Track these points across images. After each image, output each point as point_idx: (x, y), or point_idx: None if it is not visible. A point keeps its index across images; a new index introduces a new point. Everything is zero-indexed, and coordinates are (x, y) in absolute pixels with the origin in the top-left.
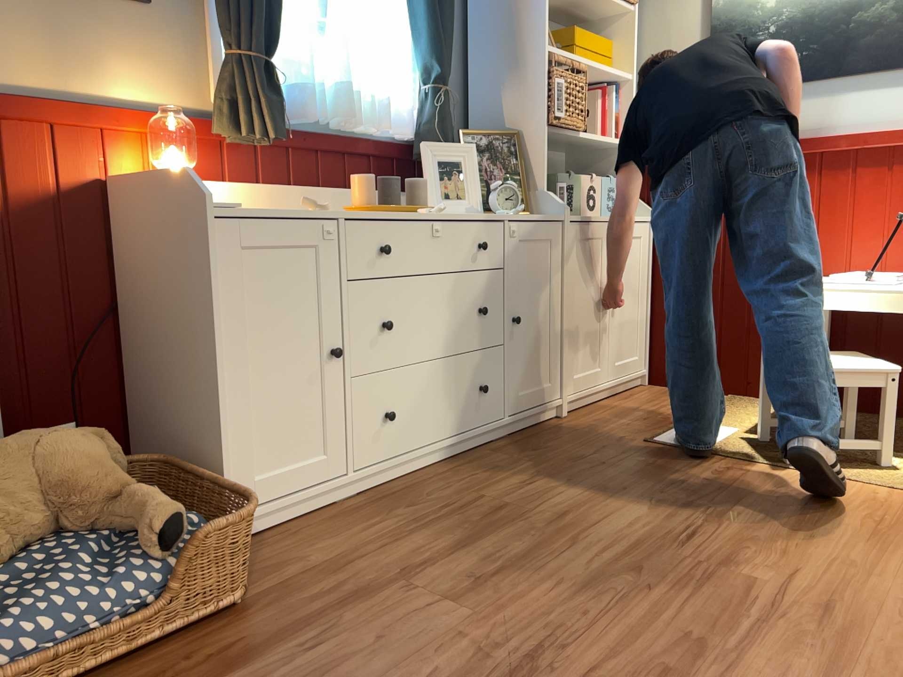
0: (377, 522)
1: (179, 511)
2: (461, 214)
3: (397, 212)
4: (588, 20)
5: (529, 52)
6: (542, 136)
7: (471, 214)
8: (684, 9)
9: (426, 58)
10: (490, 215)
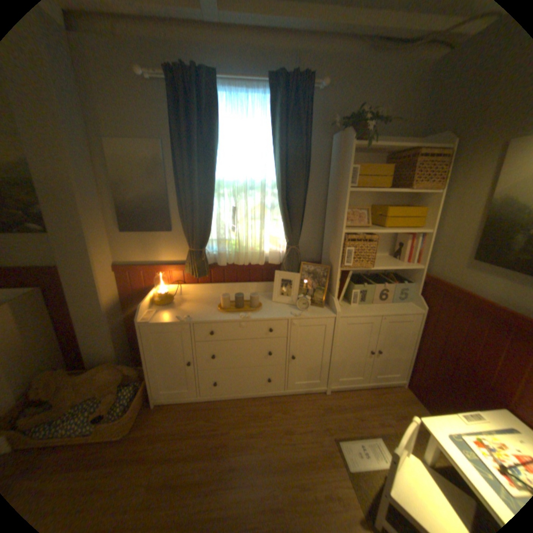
0: (189, 424)
1: (102, 415)
2: (263, 316)
3: (234, 312)
4: (417, 192)
5: (338, 231)
6: (337, 273)
7: (270, 315)
8: (477, 196)
9: (284, 234)
10: (283, 315)
